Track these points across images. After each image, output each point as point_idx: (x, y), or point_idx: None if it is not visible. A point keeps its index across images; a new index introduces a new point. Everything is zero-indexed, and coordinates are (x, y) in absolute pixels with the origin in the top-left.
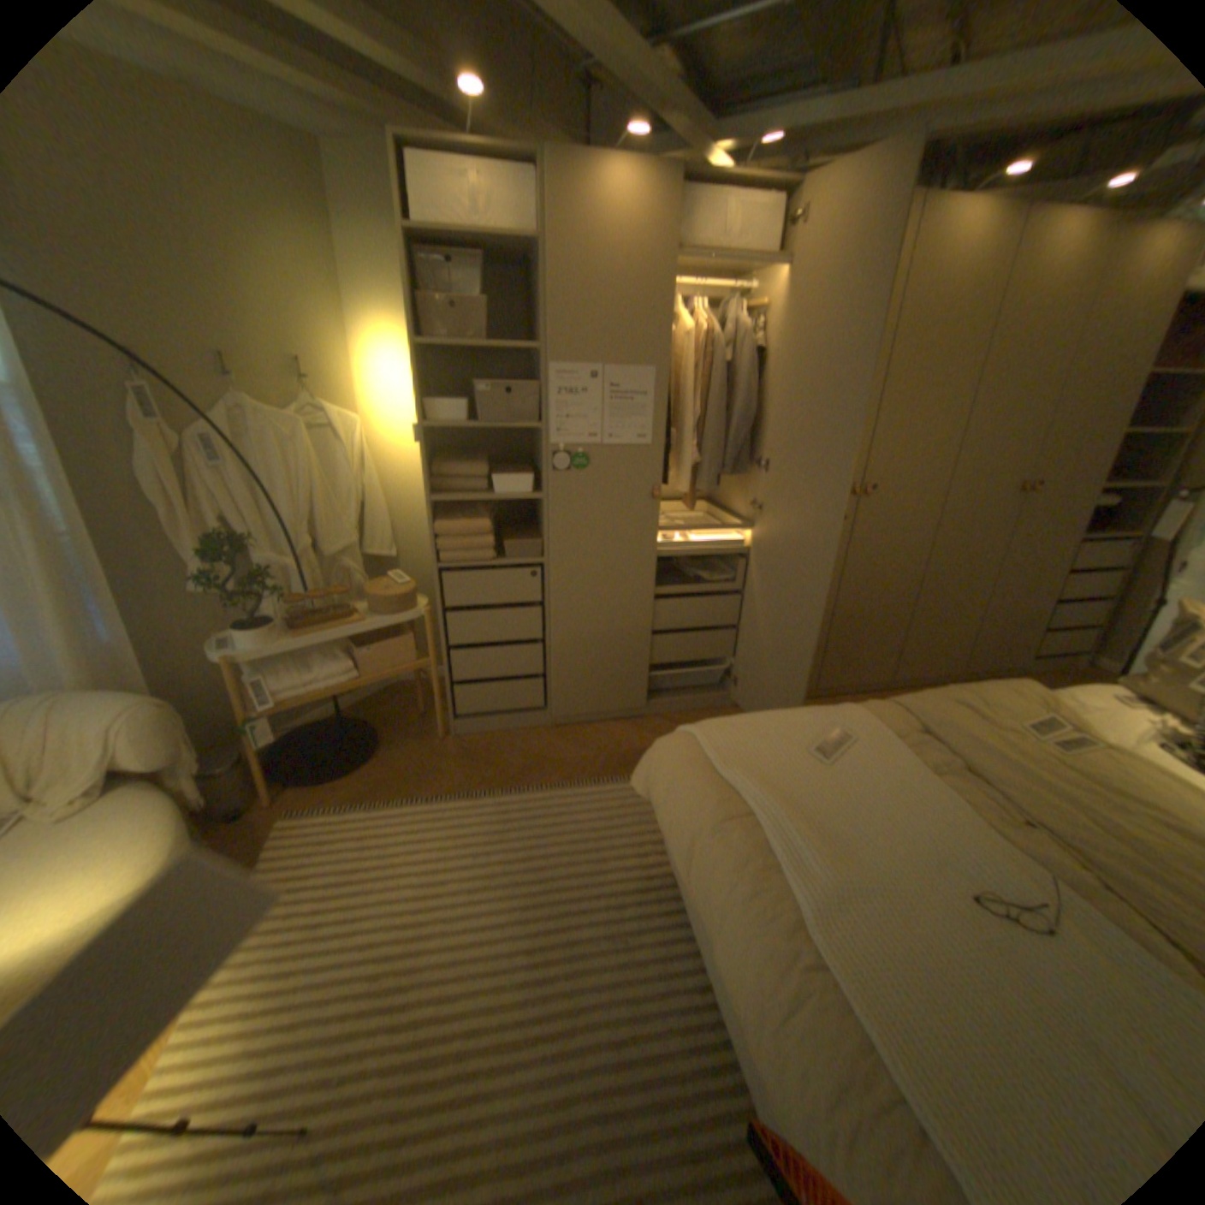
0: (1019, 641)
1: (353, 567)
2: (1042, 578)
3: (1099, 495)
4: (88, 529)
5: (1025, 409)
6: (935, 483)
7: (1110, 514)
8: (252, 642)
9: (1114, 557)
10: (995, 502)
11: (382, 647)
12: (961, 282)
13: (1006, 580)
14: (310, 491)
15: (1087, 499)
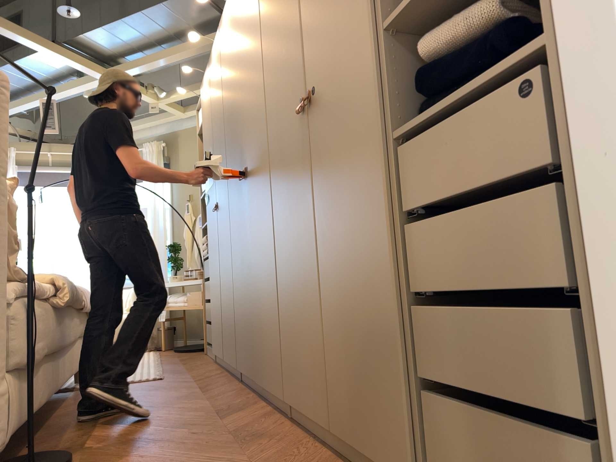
0: (366, 370)
1: None
2: (355, 231)
3: (371, 50)
4: (169, 242)
5: (285, 37)
6: (265, 146)
7: (473, 49)
8: (173, 279)
9: (469, 146)
10: (292, 140)
11: (196, 292)
12: (248, 4)
13: (324, 241)
14: None
15: (357, 72)
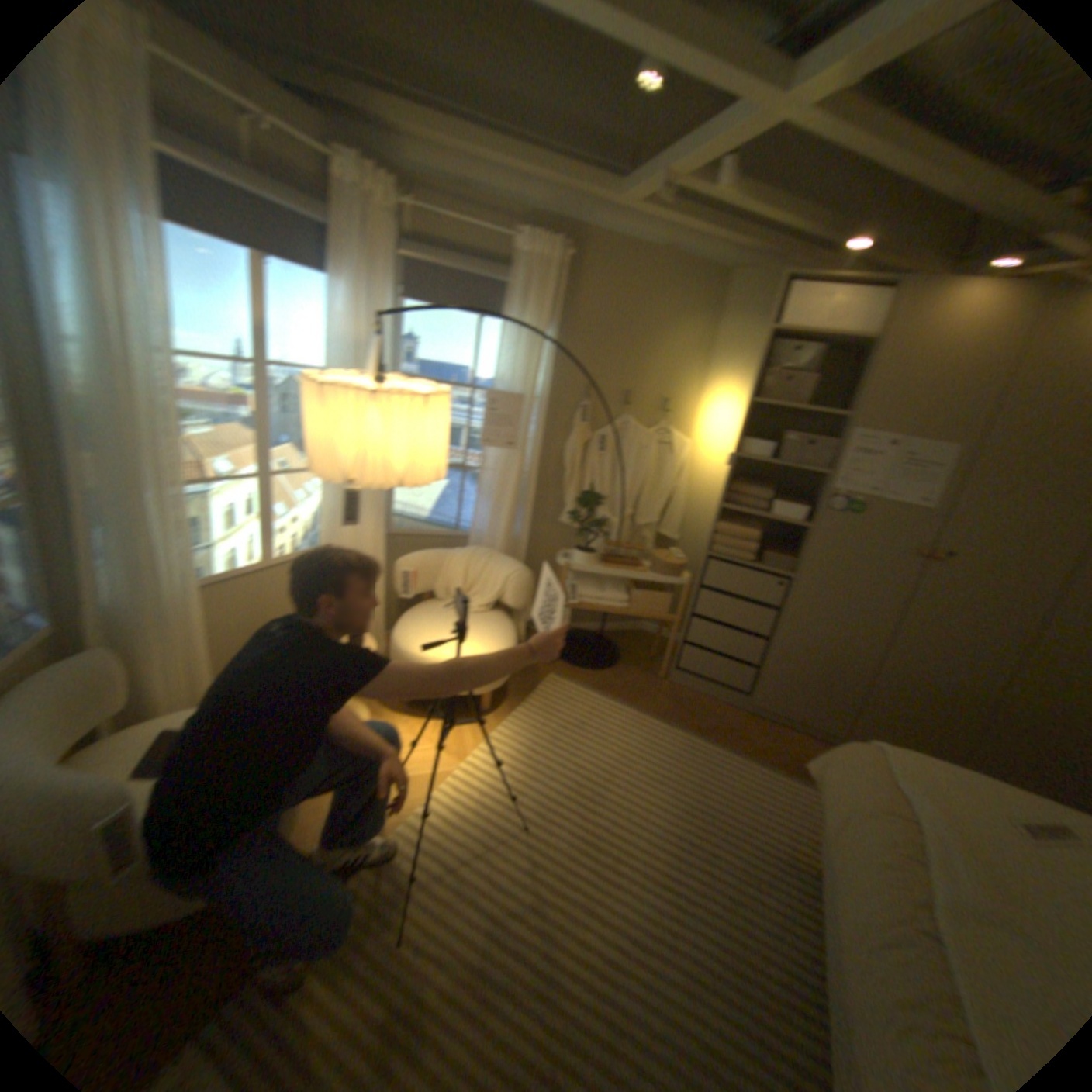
0: None
1: (650, 538)
2: None
3: None
4: (539, 473)
5: None
6: None
7: None
8: (584, 560)
9: None
10: None
11: (651, 595)
12: None
13: None
14: (645, 481)
15: None
